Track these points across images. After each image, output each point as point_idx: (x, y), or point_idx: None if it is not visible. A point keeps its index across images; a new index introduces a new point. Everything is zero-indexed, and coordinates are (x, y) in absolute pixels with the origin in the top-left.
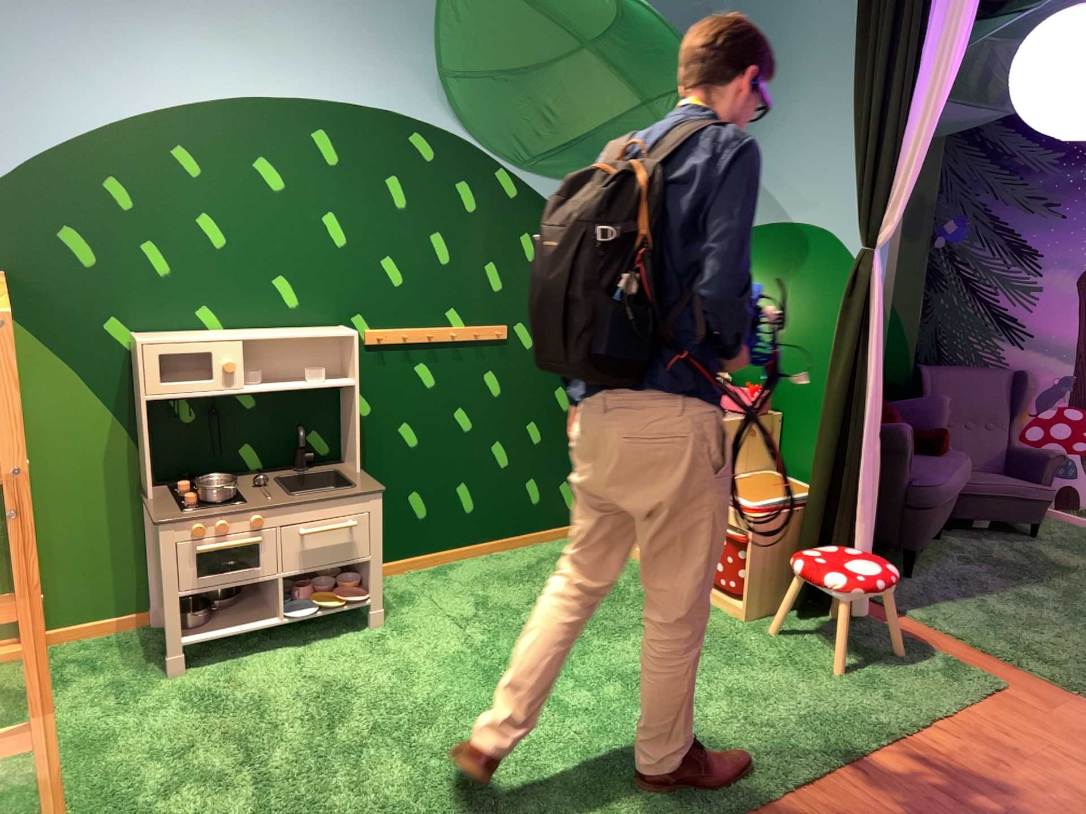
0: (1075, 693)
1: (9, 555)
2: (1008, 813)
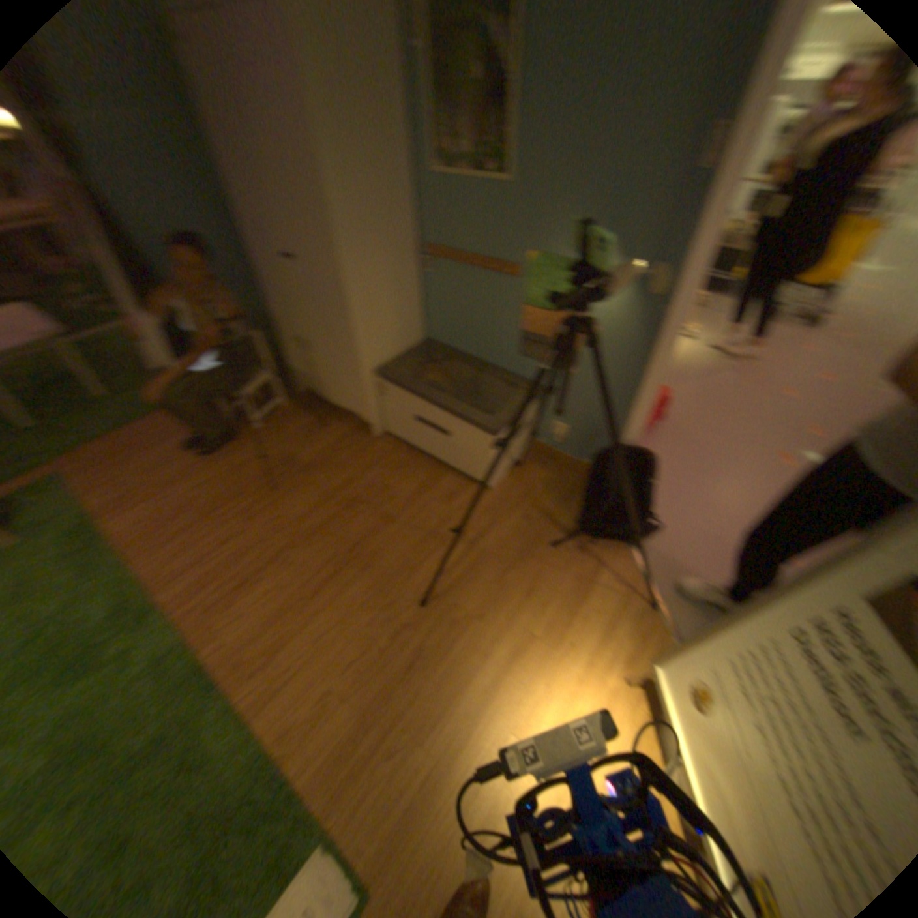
0: (73, 449)
1: None
2: (159, 485)
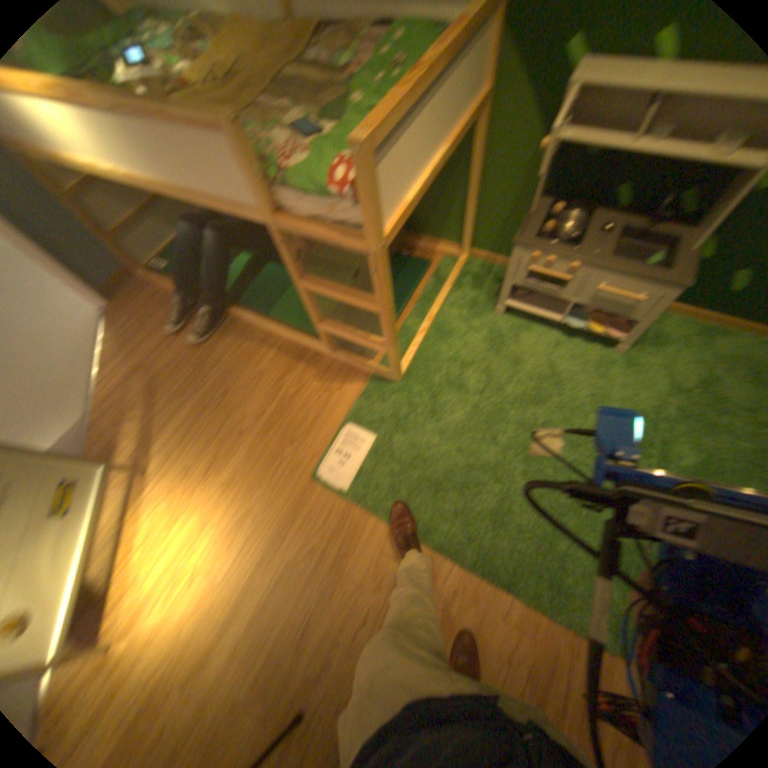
0: None
1: (458, 207)
2: None
